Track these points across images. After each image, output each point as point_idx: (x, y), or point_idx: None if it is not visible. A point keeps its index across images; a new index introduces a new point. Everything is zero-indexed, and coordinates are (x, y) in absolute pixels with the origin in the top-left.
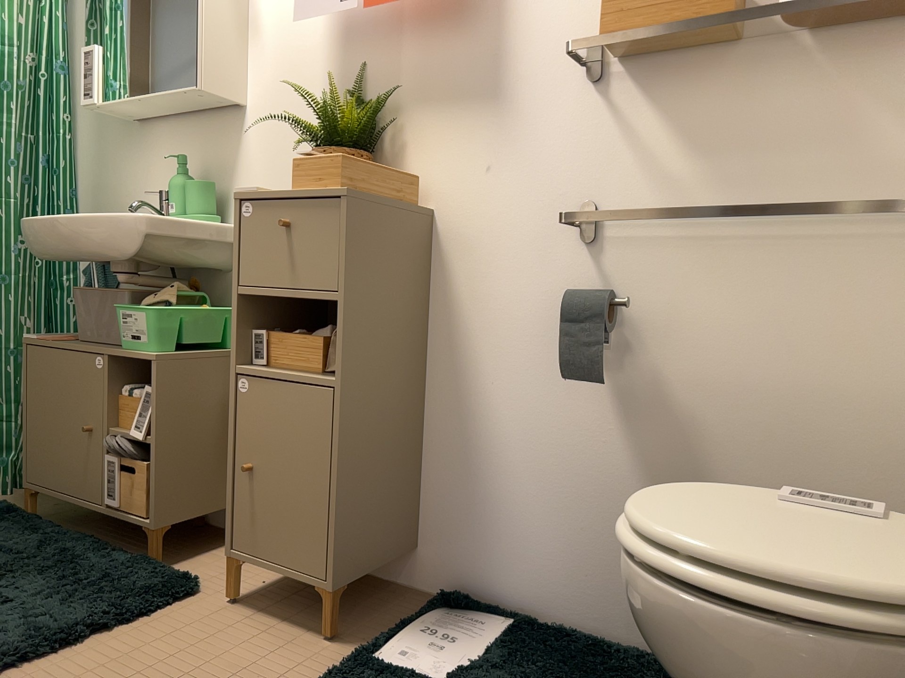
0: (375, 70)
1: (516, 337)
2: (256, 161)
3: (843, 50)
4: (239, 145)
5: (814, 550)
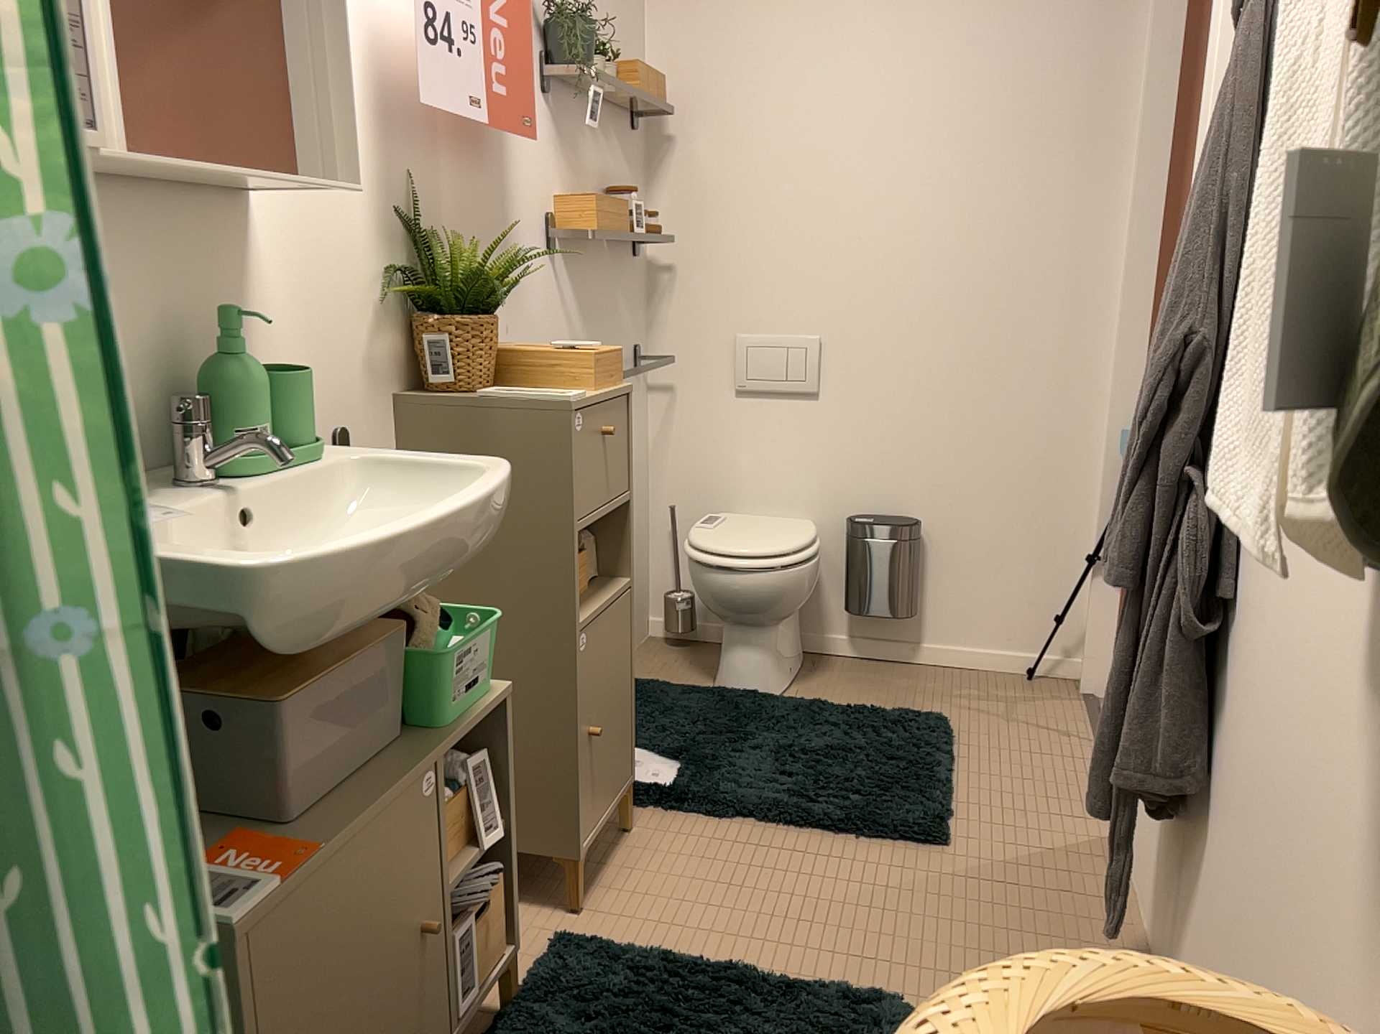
0: (420, 183)
1: None
2: (279, 307)
3: (616, 256)
4: (240, 270)
5: (793, 530)
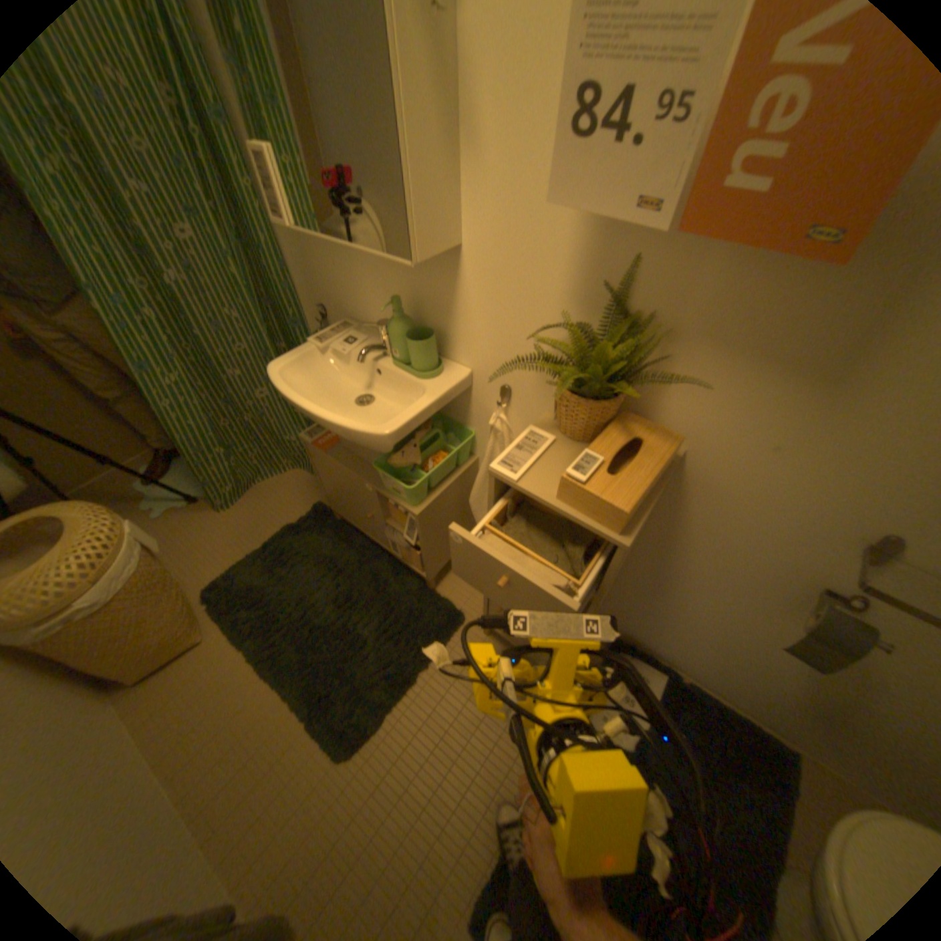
0: (652, 263)
1: (737, 572)
2: (472, 308)
3: None
4: (449, 282)
5: None
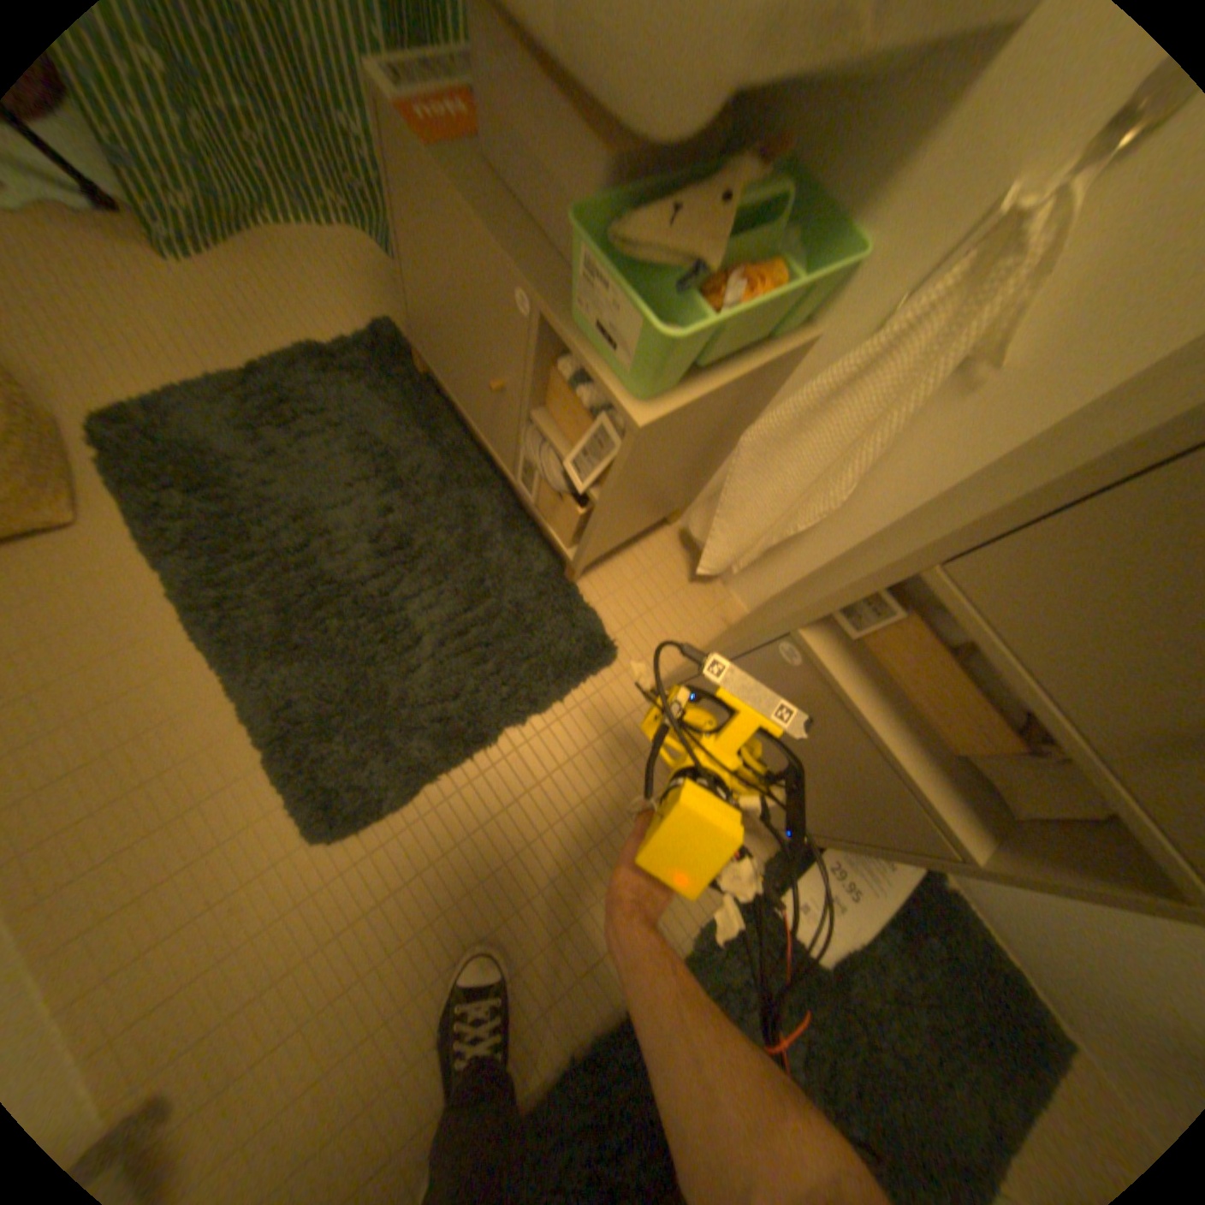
0: None
1: None
2: None
3: None
4: None
5: None
